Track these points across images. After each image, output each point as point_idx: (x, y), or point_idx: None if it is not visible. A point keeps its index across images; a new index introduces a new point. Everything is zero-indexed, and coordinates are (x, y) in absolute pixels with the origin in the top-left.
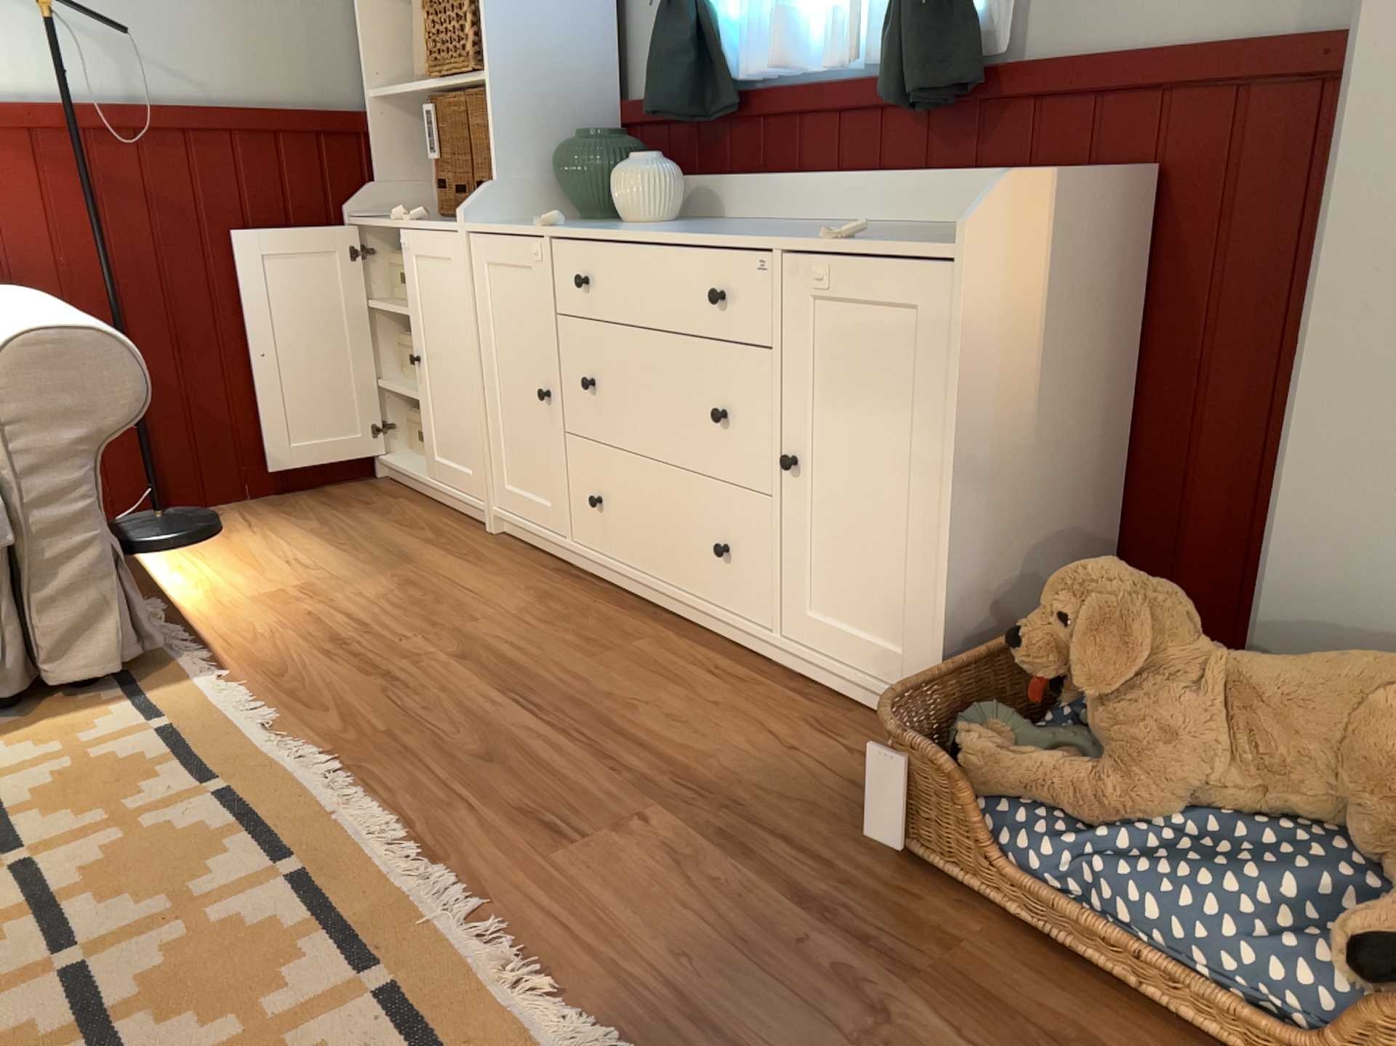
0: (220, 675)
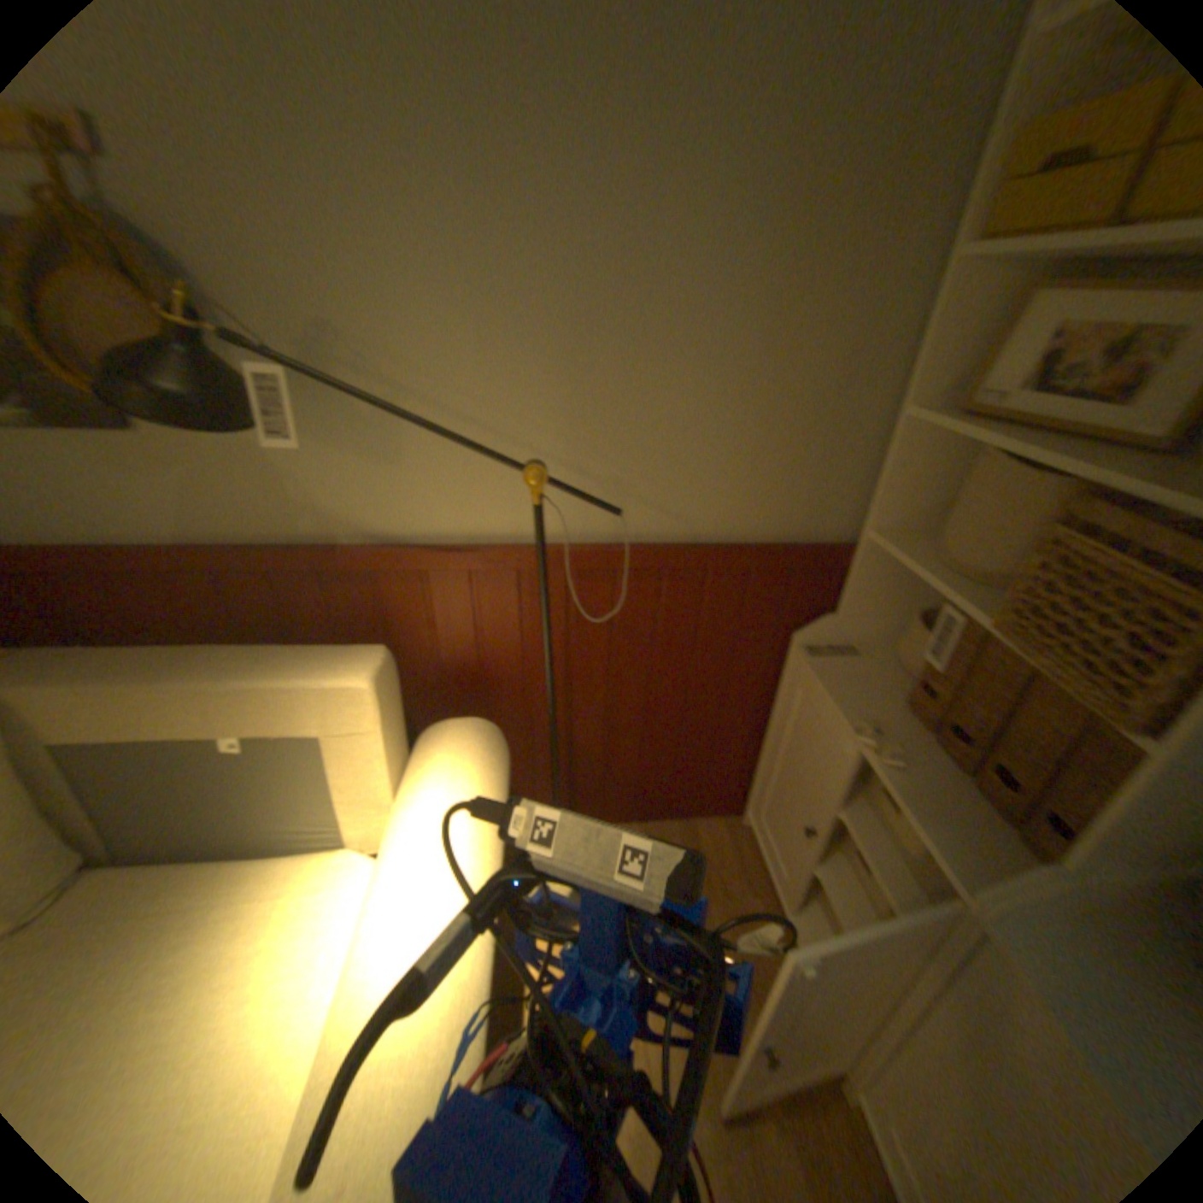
0: None
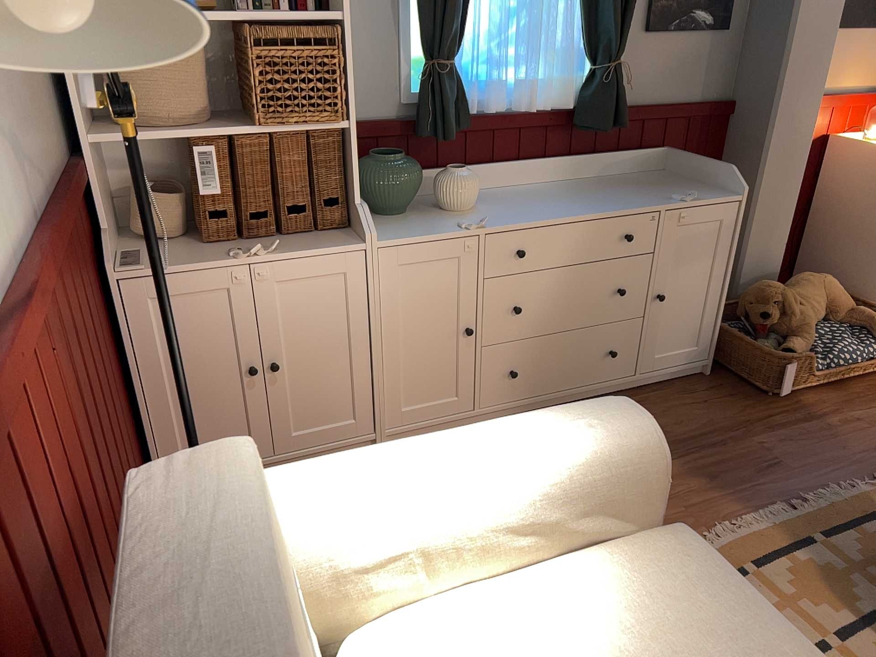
0: None
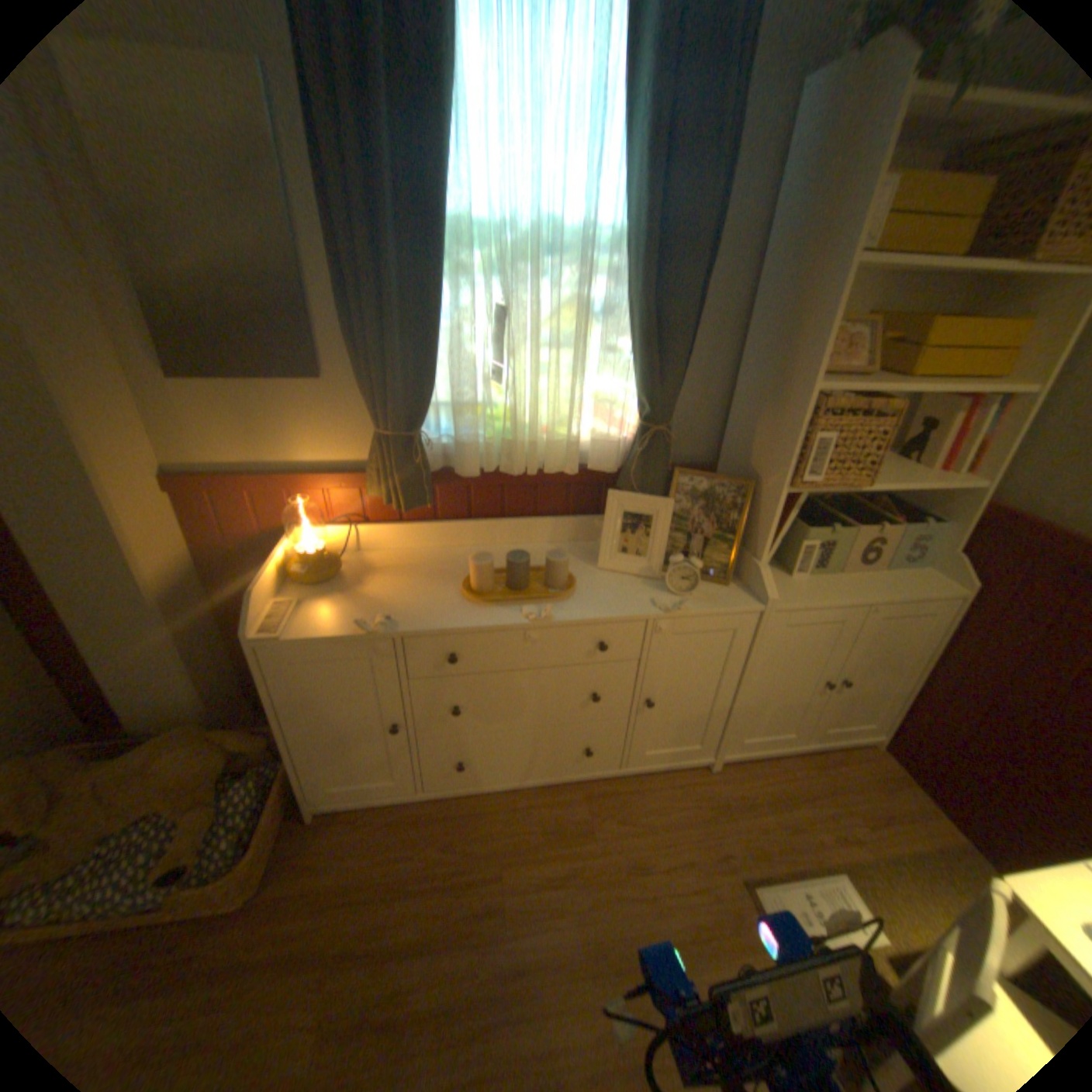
0: None
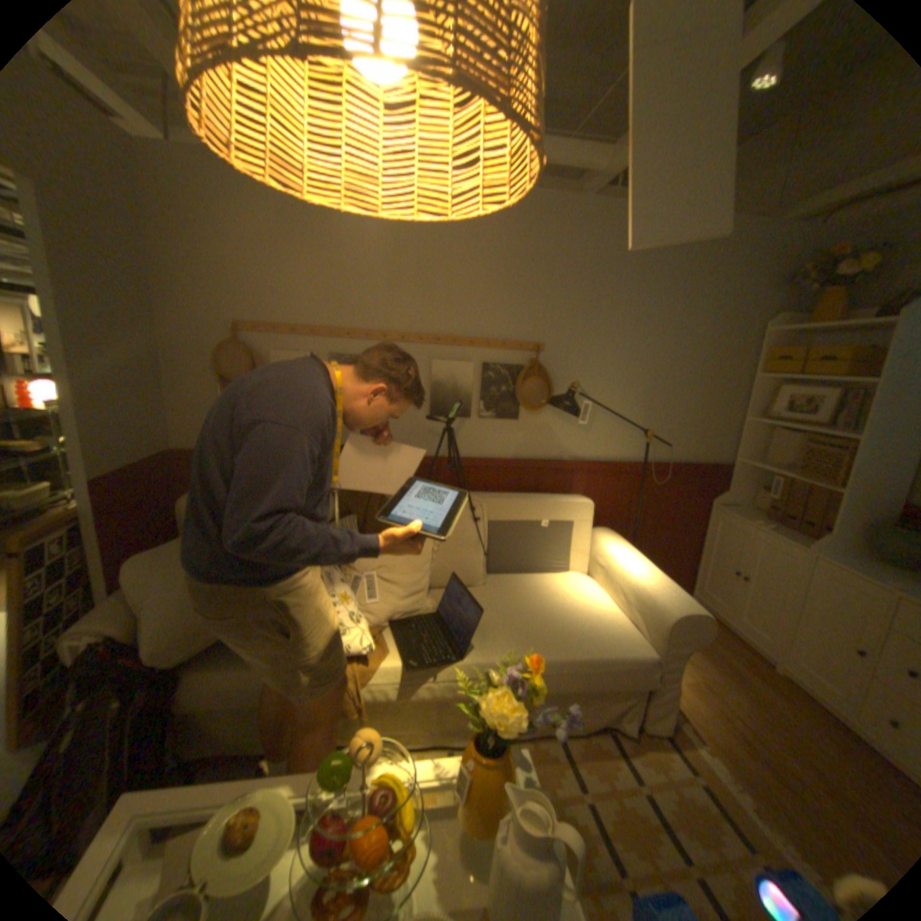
0: (709, 751)
